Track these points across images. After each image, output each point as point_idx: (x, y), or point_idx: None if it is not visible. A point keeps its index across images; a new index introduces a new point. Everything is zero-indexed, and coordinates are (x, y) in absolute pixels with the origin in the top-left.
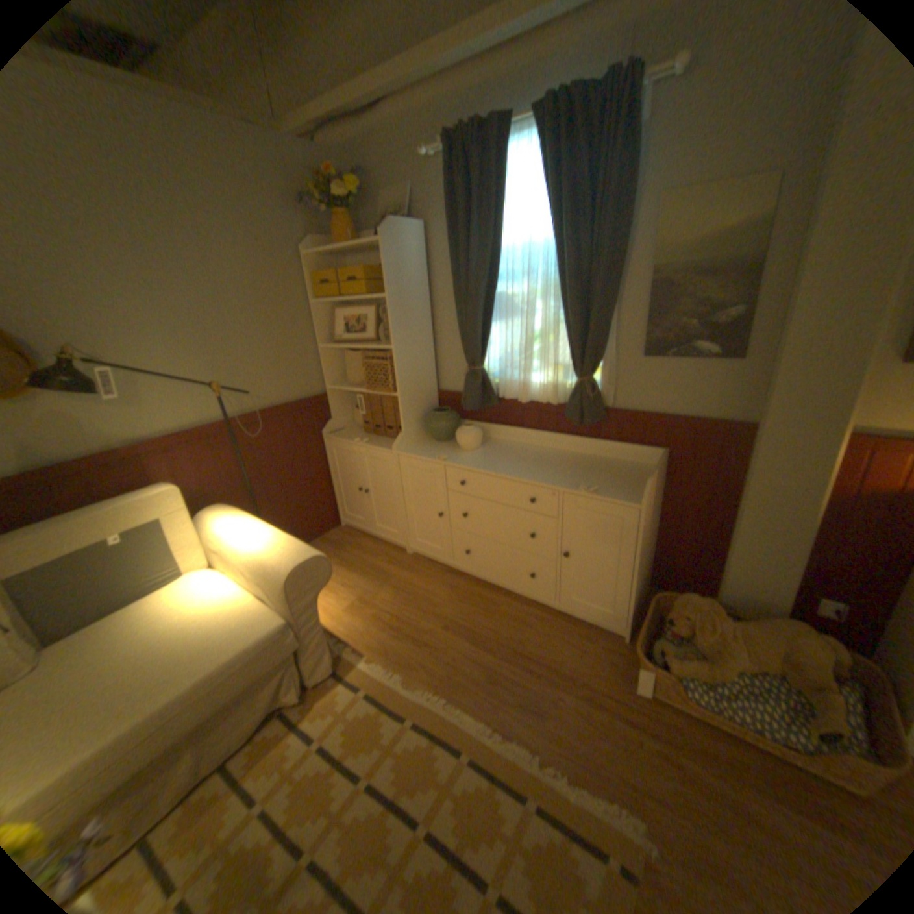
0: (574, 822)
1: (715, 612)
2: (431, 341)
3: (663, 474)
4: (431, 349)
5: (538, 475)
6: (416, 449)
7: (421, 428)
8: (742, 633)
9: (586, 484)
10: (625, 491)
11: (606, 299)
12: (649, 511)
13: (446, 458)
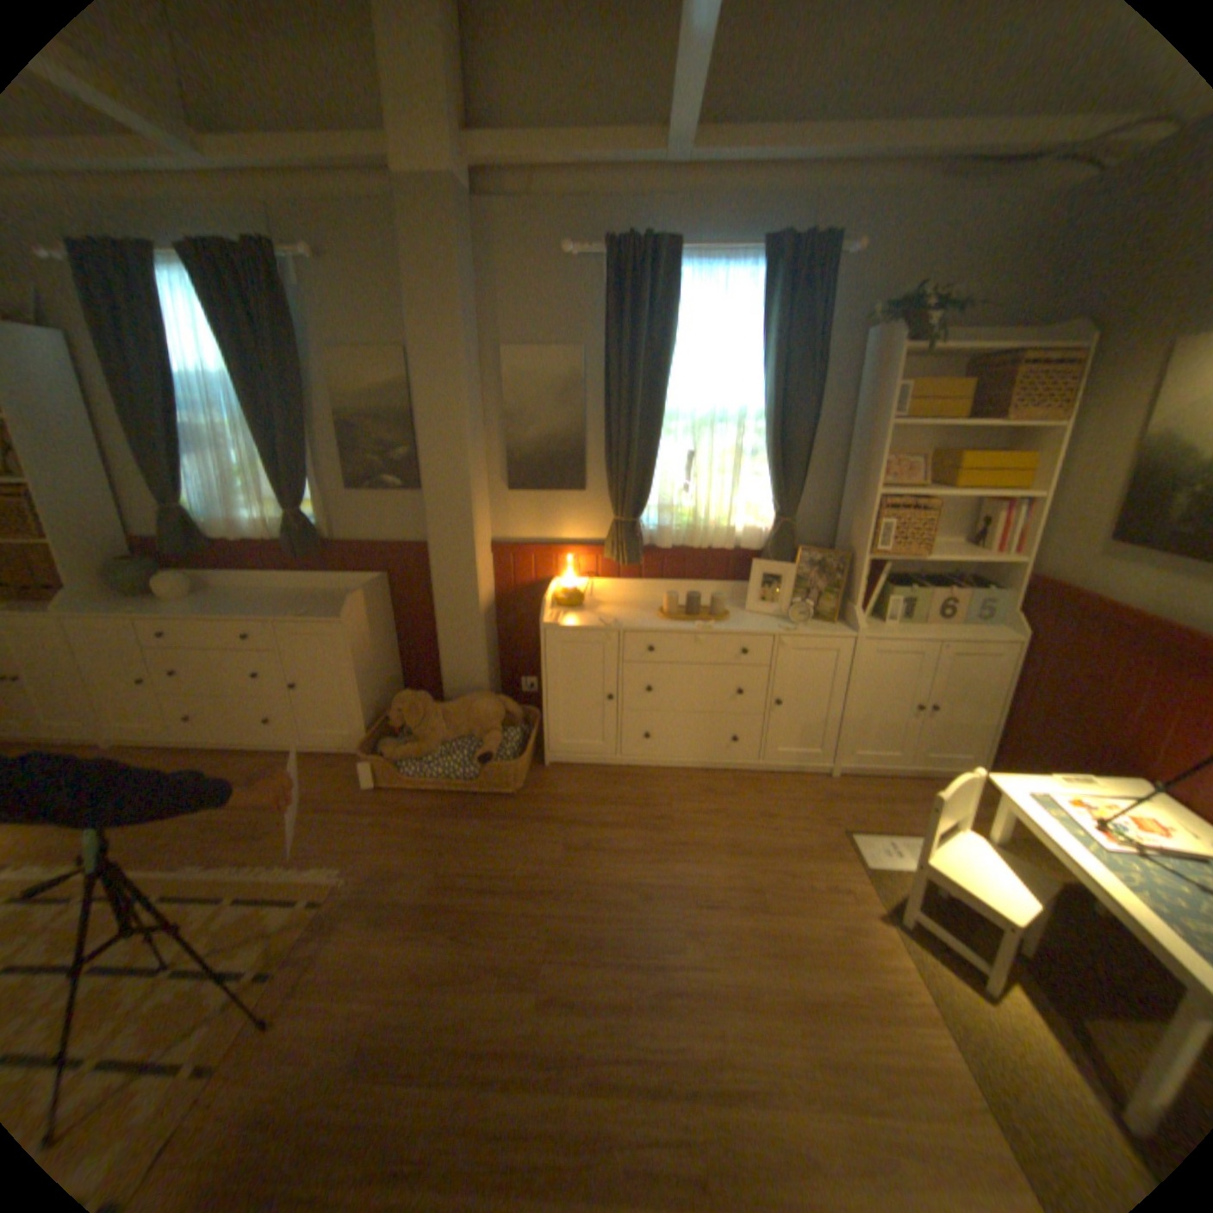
0: (271, 894)
1: (421, 699)
2: (101, 477)
3: (384, 596)
4: (104, 487)
5: (249, 612)
6: (91, 609)
7: (100, 584)
8: (443, 710)
9: (297, 612)
10: (334, 612)
11: (289, 437)
12: (358, 626)
13: (131, 611)
